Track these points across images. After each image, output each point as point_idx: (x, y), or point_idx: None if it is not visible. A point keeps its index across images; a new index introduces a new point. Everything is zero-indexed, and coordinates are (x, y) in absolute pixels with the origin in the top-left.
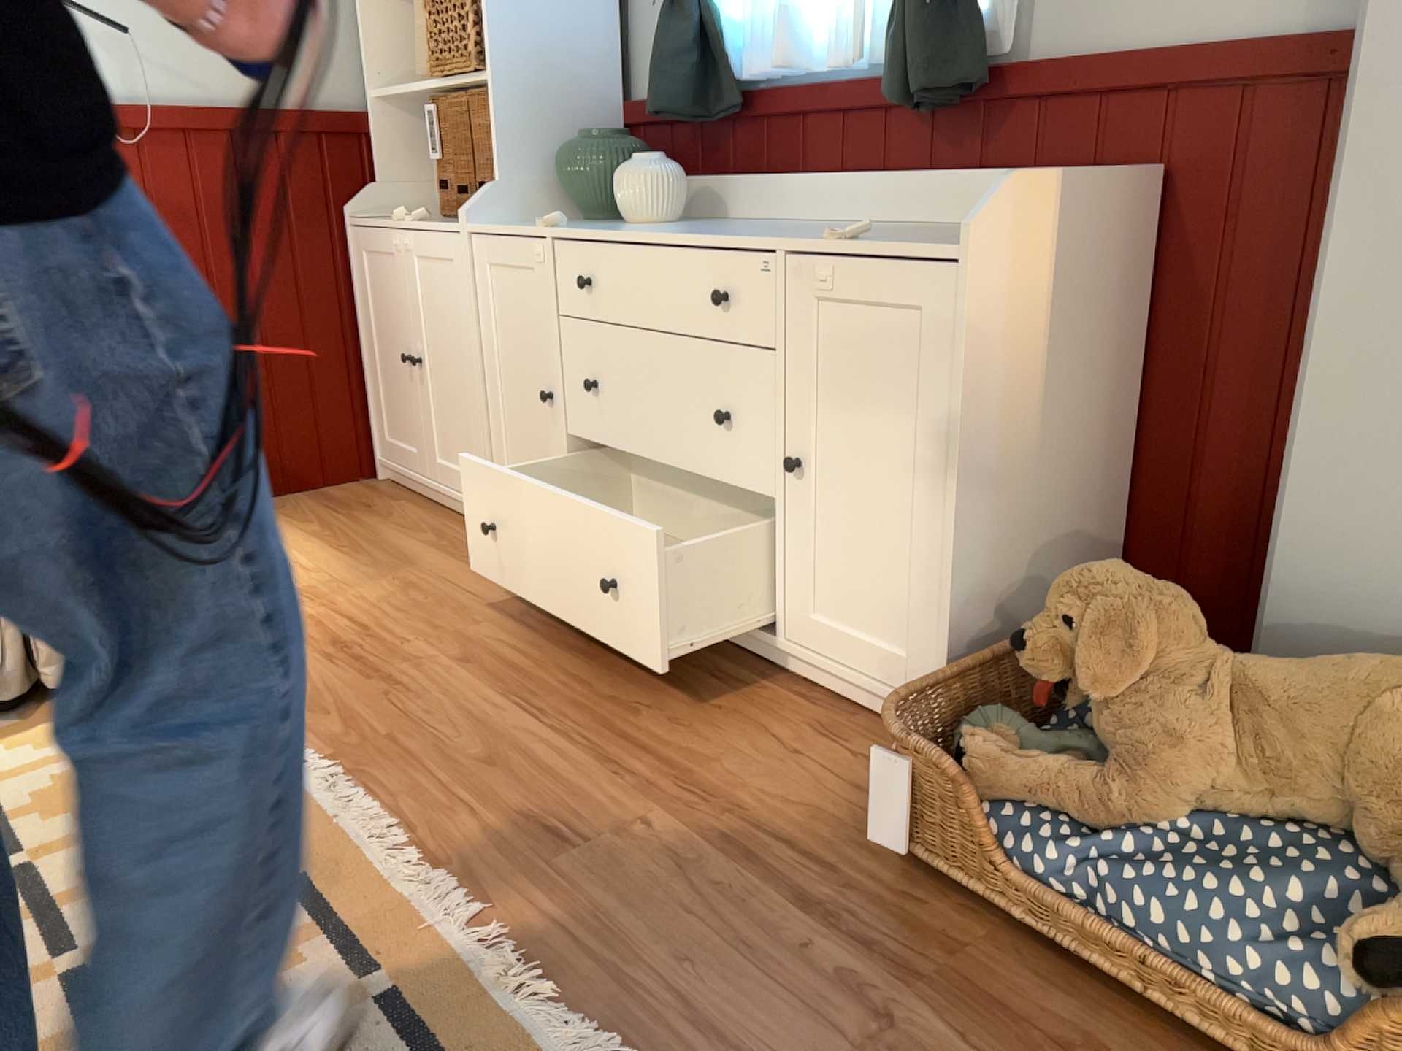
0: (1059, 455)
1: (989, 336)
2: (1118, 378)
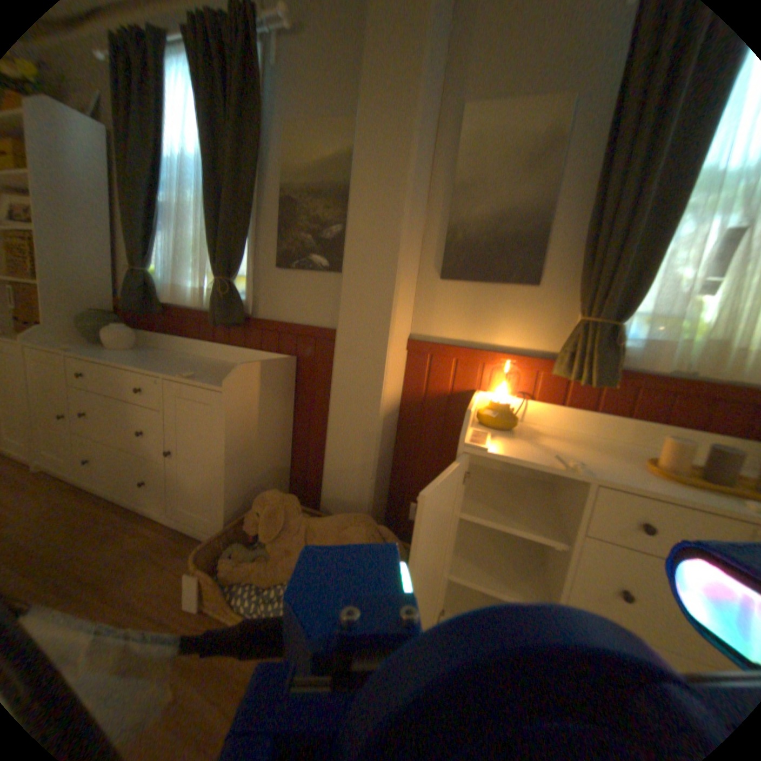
0: (267, 446)
1: (237, 416)
2: (287, 419)
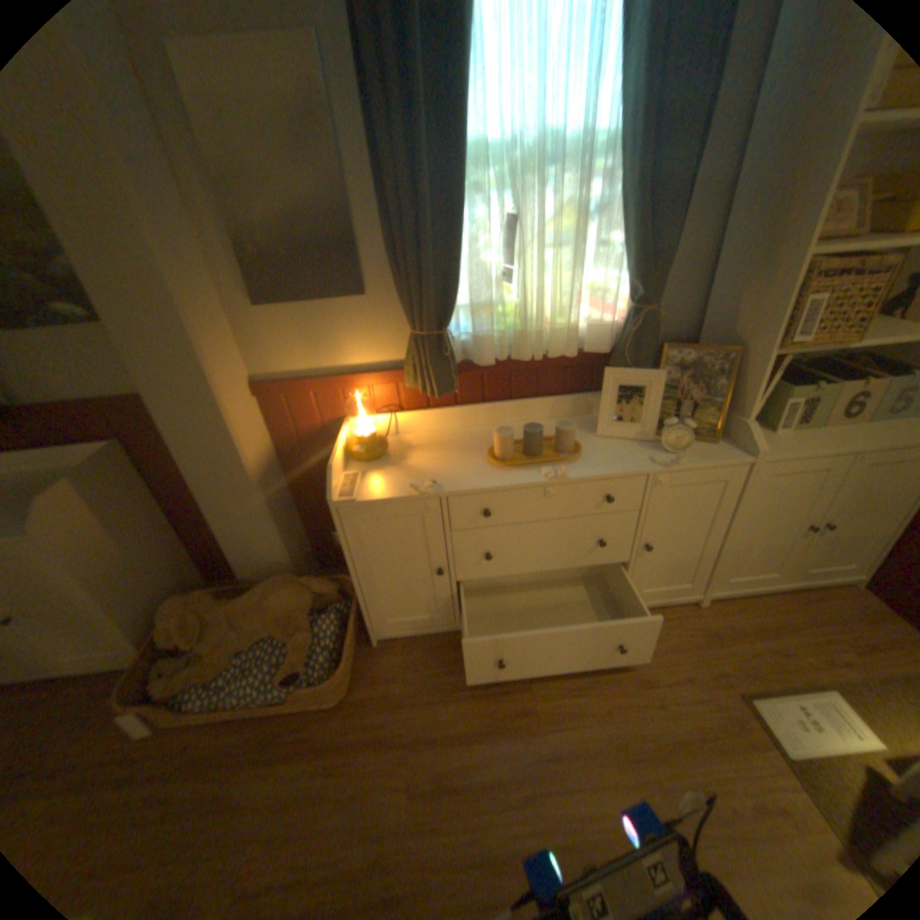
0: (140, 552)
1: (75, 551)
2: (149, 509)
